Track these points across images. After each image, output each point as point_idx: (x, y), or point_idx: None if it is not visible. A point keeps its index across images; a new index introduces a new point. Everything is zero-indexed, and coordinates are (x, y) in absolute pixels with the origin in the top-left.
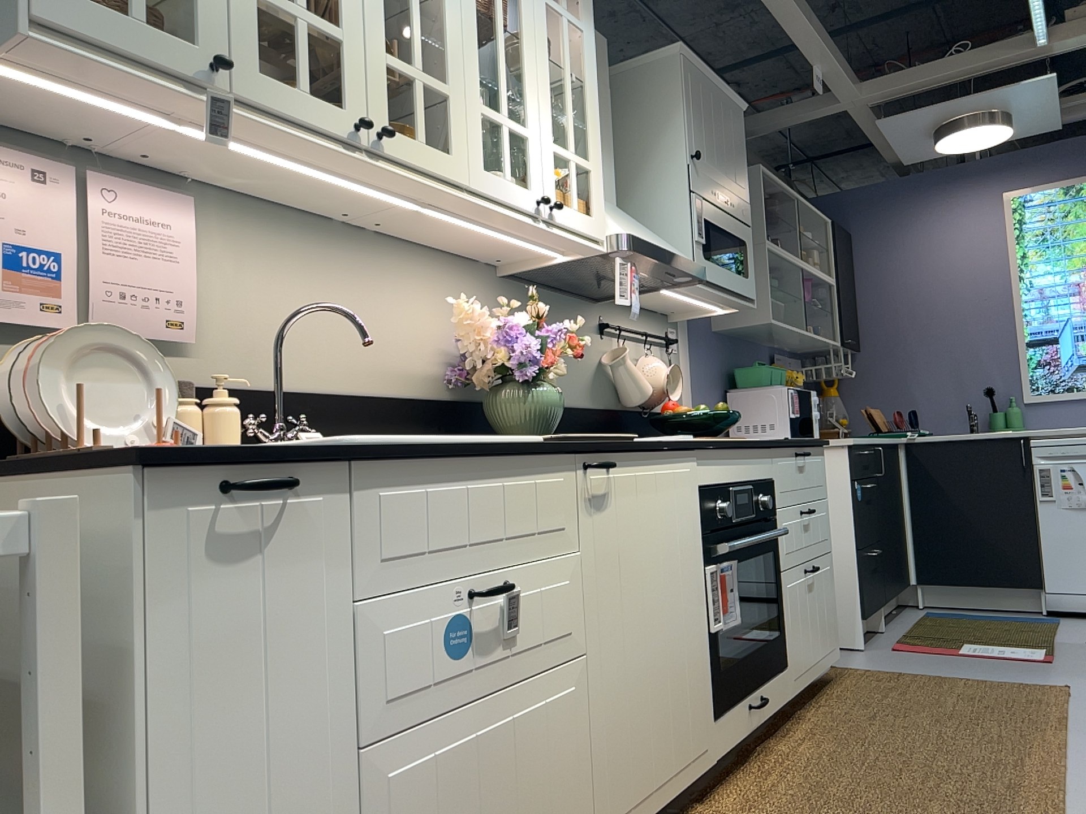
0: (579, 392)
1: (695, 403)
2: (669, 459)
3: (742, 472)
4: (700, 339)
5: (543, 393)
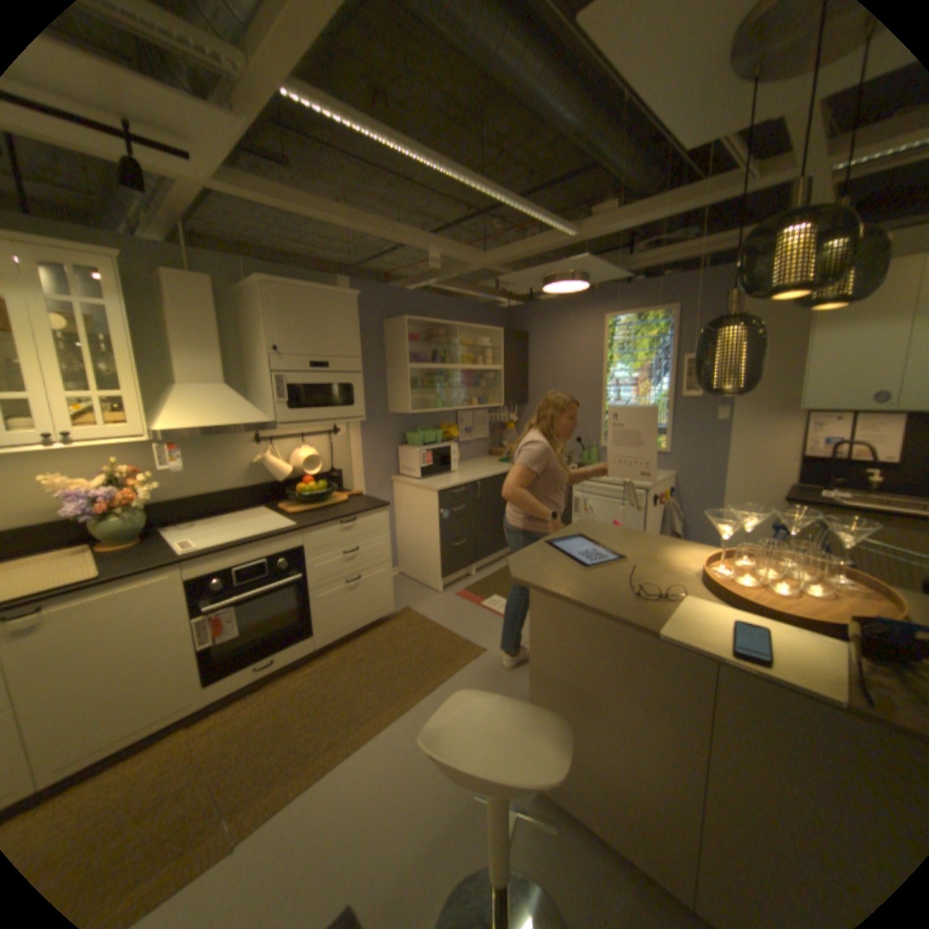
0: (230, 481)
1: (362, 459)
2: (133, 581)
3: (252, 556)
4: (371, 422)
5: (114, 522)
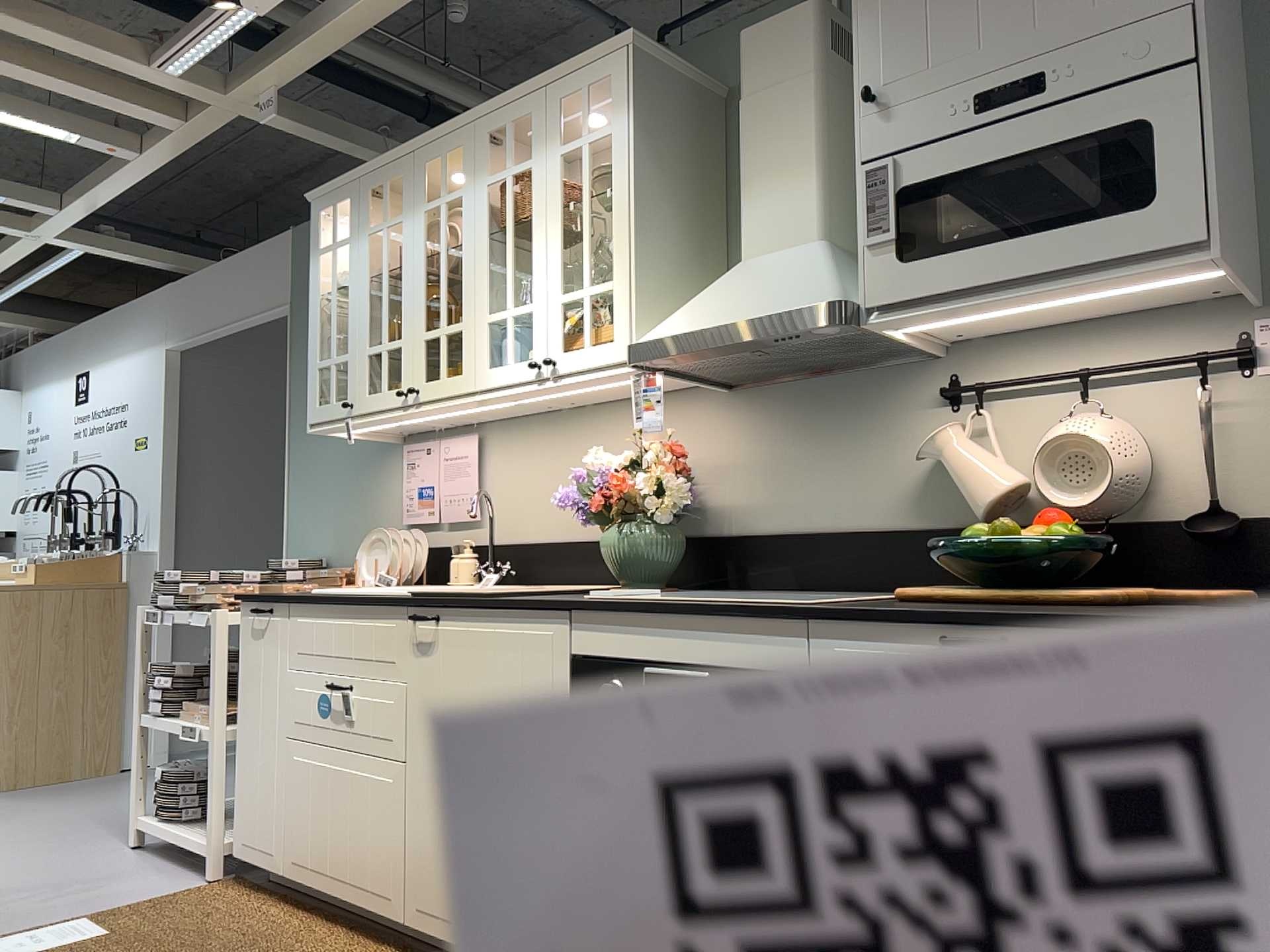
0: (876, 508)
1: None
2: (515, 619)
3: (685, 650)
4: None
5: (618, 536)
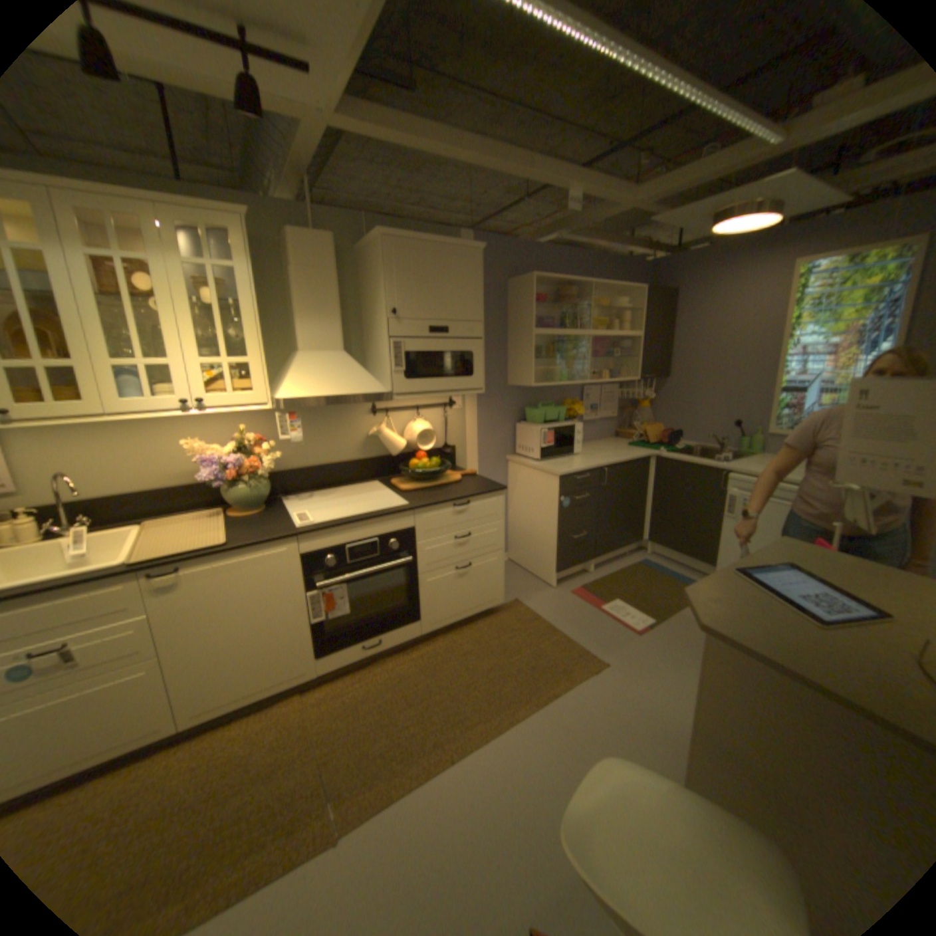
0: (347, 453)
1: (477, 436)
2: (256, 549)
3: (365, 533)
4: (488, 395)
5: (244, 488)
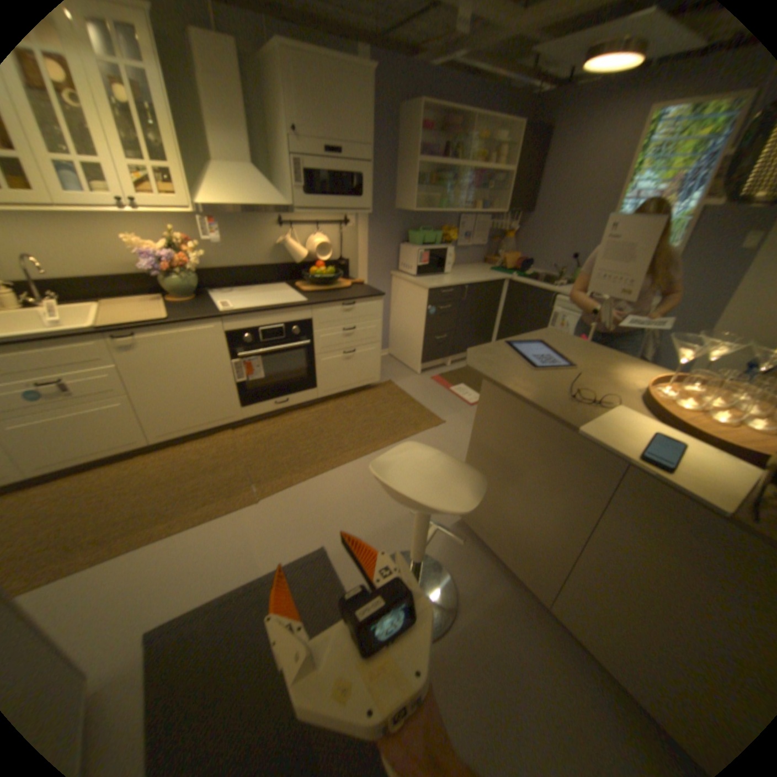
0: (260, 257)
1: (368, 251)
2: (192, 324)
3: (274, 320)
4: (379, 215)
5: (177, 278)
